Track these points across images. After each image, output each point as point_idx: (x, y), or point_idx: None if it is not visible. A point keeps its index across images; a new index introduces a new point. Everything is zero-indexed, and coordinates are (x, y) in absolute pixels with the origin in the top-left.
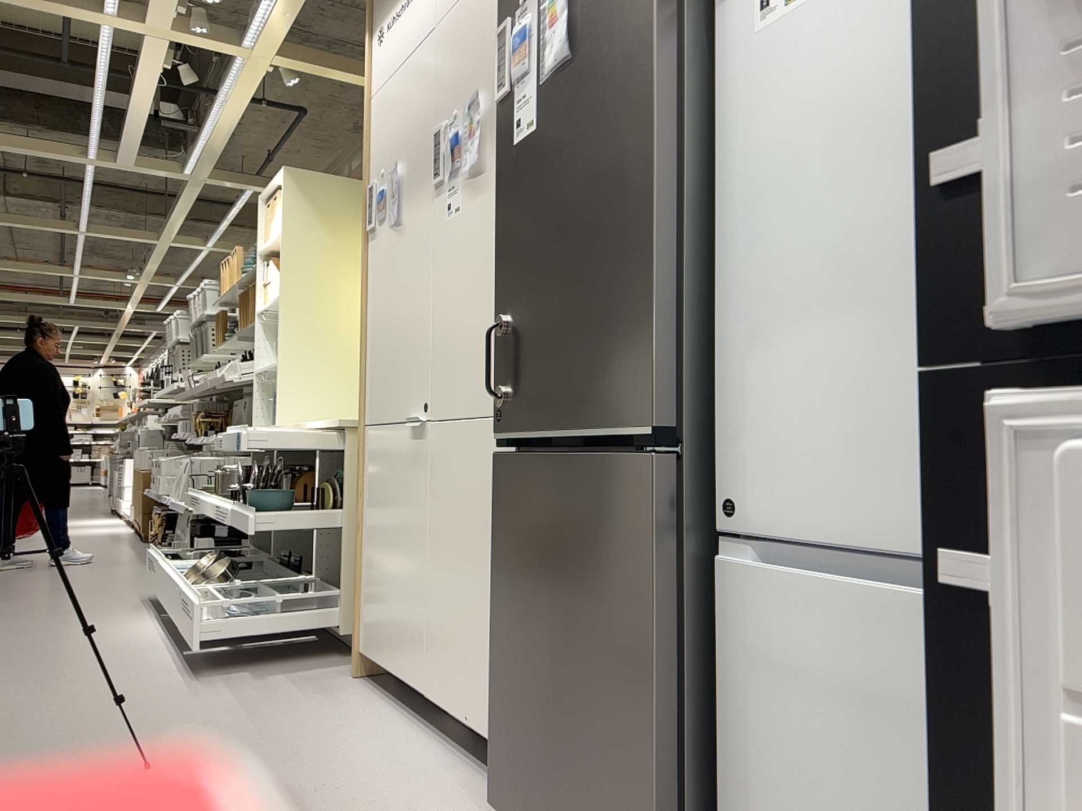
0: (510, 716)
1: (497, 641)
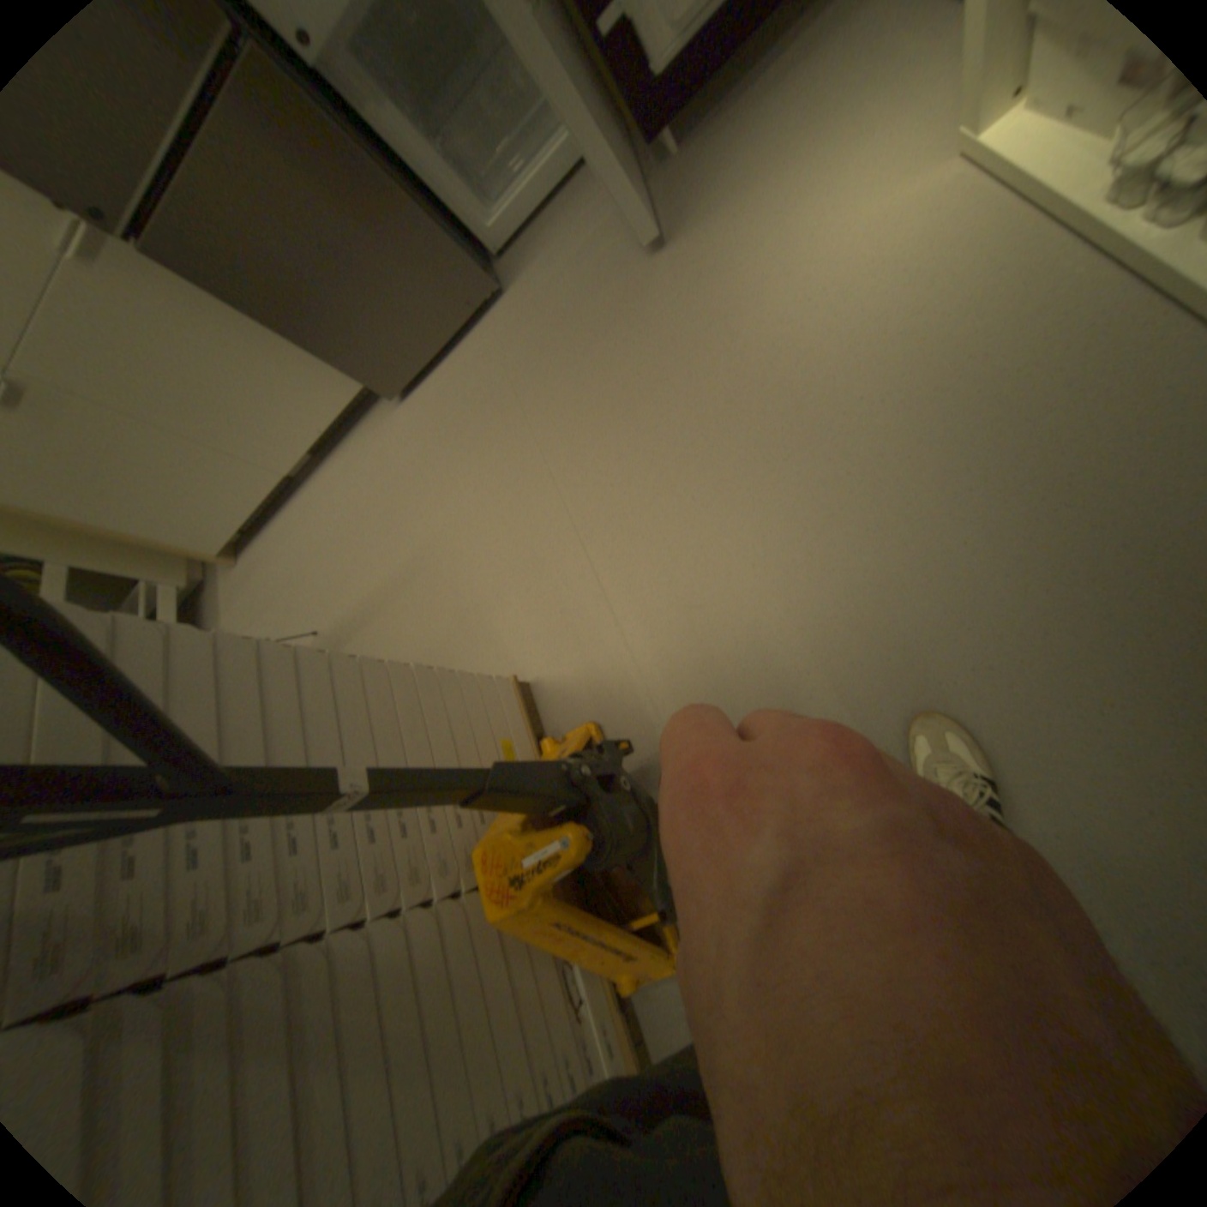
0: (348, 351)
1: (297, 334)
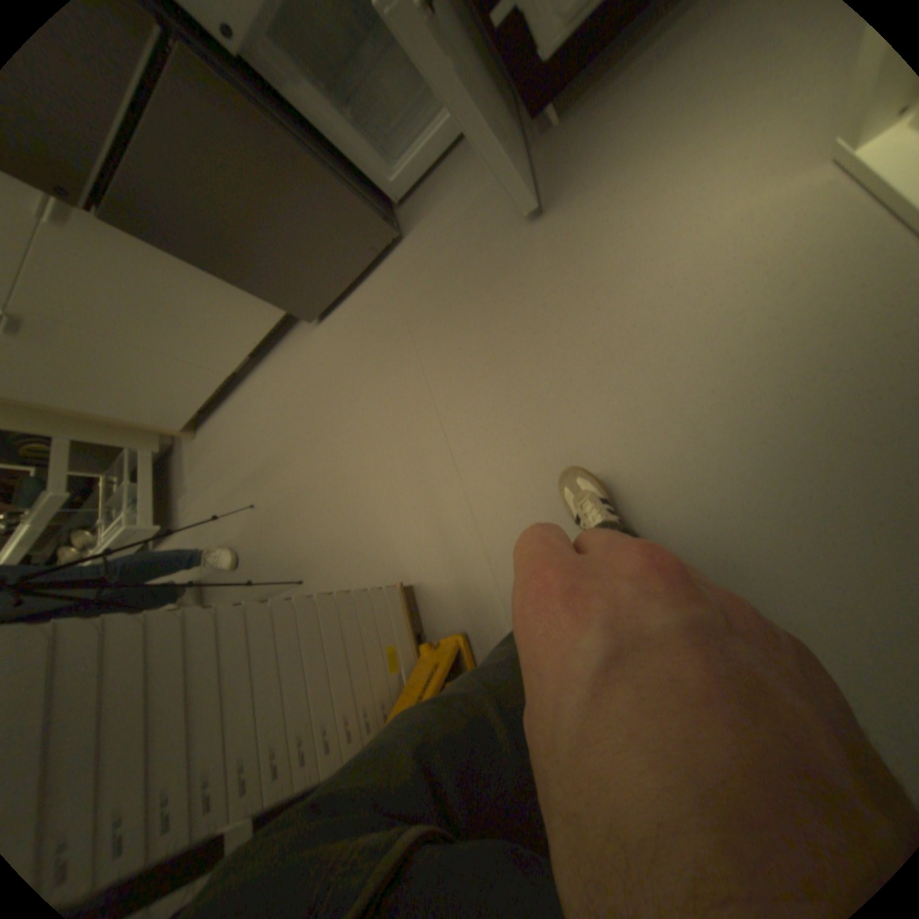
0: (275, 288)
1: (233, 278)
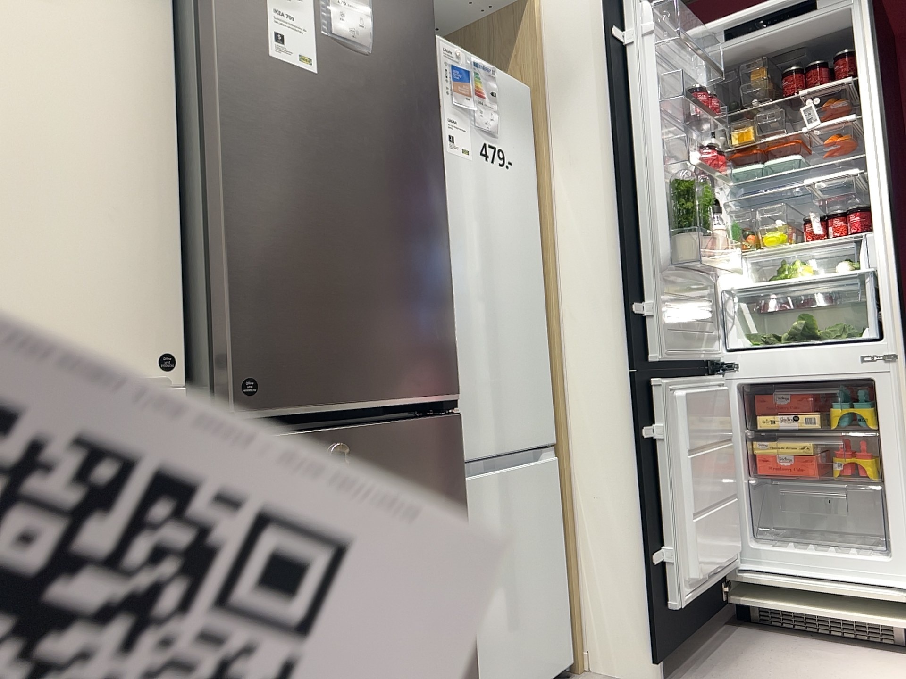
0: None
1: None
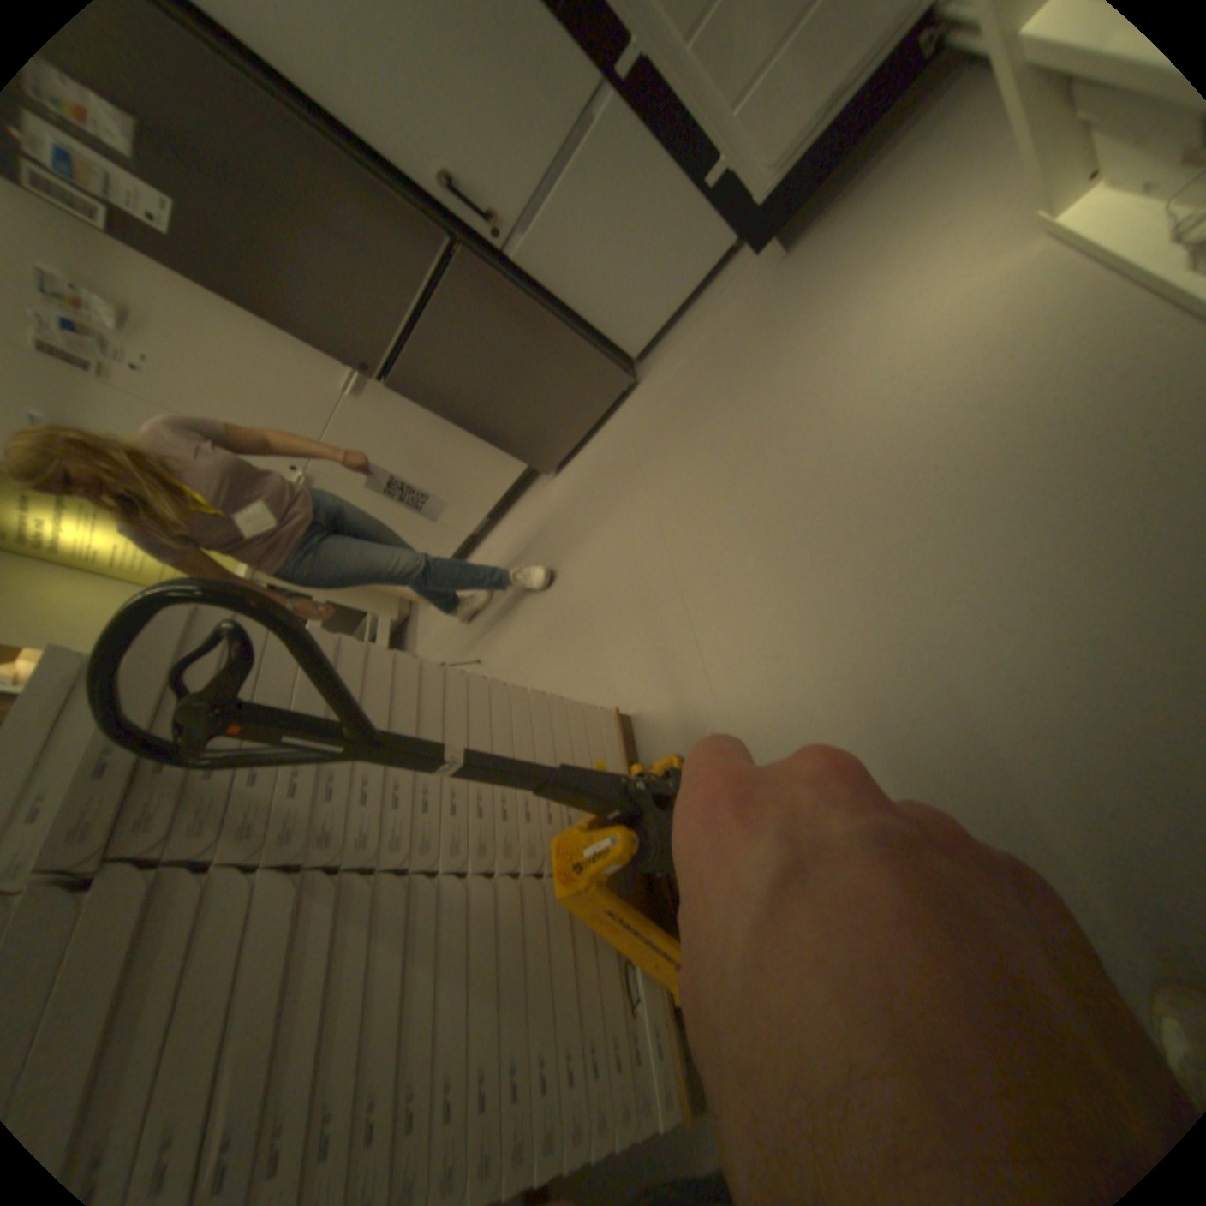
0: (517, 440)
1: (481, 431)
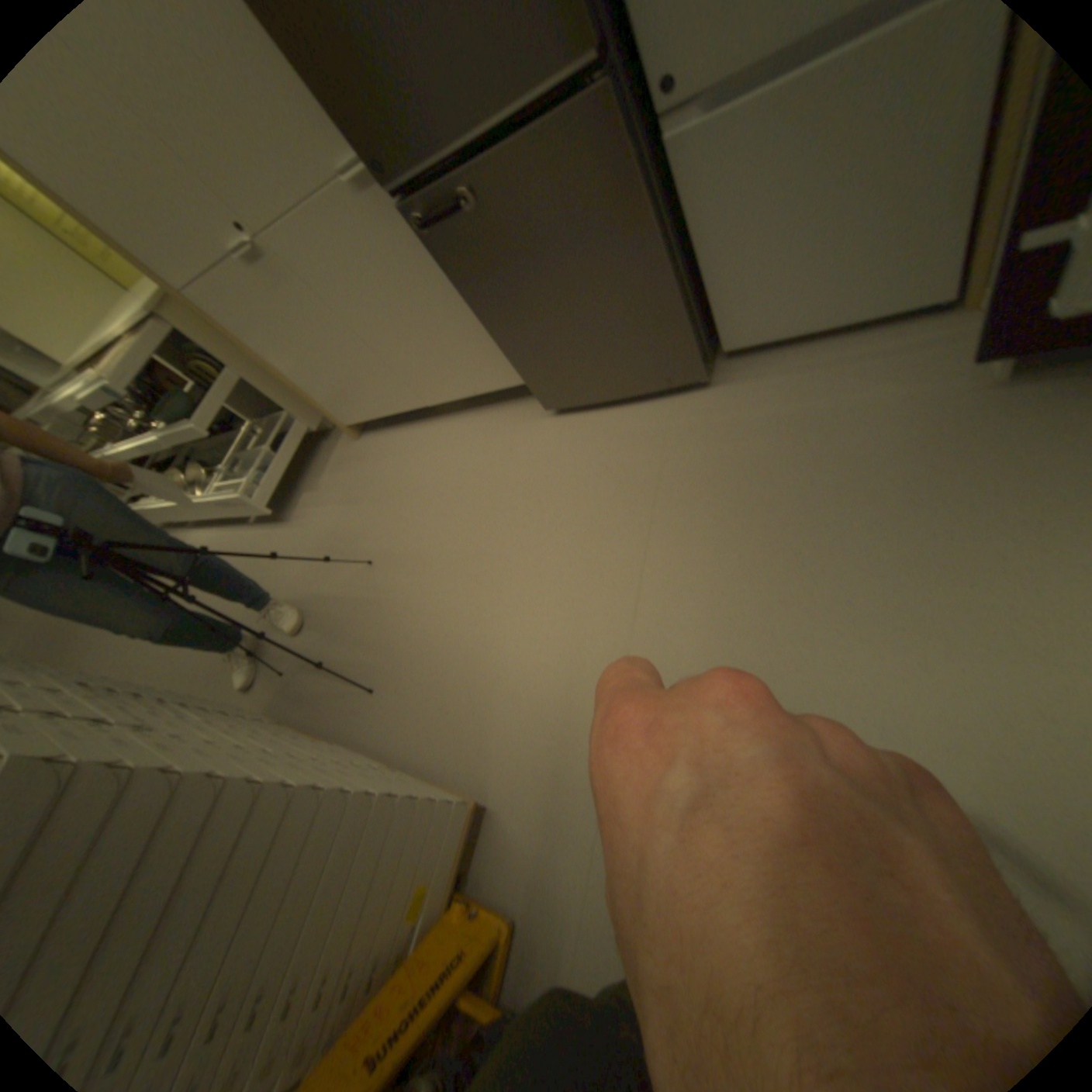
0: (531, 357)
1: (494, 327)
